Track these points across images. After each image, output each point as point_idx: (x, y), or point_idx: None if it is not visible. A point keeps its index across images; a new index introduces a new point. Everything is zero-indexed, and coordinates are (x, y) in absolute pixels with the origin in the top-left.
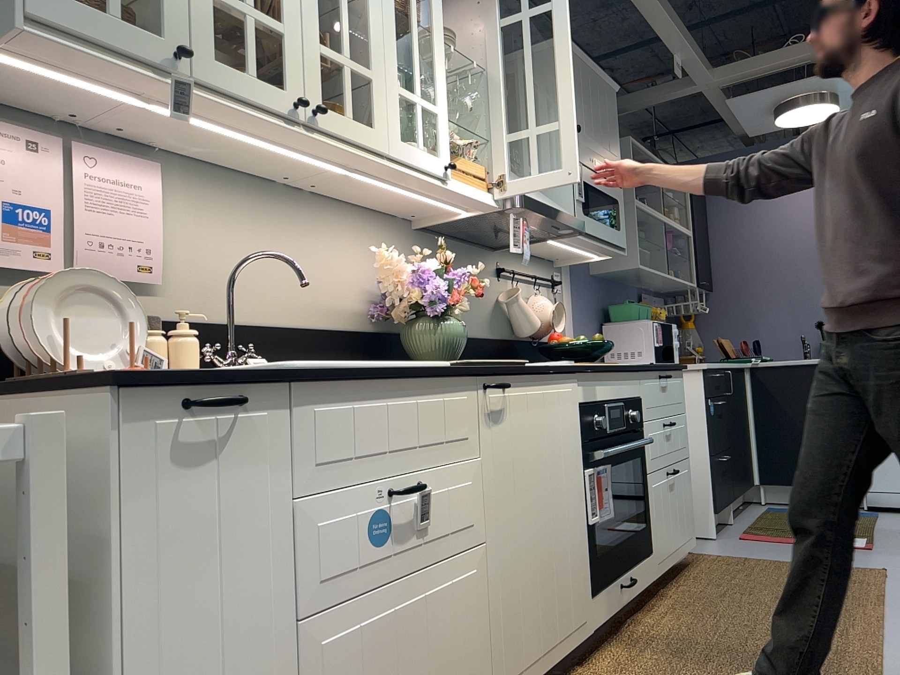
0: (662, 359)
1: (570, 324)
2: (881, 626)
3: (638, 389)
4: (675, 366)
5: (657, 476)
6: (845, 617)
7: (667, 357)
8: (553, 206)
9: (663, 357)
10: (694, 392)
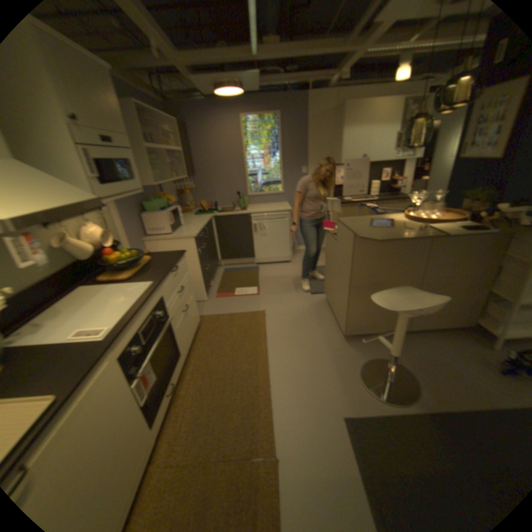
0: (175, 228)
1: (120, 225)
2: (267, 359)
3: (161, 294)
4: (180, 258)
5: (178, 321)
6: (256, 356)
7: (178, 226)
8: (65, 202)
9: (176, 228)
10: (192, 247)
